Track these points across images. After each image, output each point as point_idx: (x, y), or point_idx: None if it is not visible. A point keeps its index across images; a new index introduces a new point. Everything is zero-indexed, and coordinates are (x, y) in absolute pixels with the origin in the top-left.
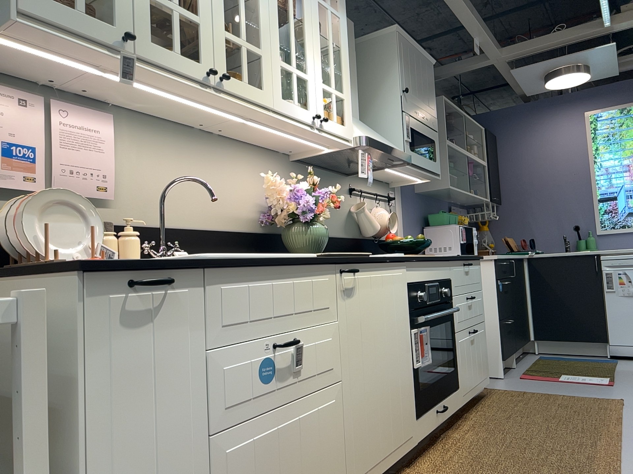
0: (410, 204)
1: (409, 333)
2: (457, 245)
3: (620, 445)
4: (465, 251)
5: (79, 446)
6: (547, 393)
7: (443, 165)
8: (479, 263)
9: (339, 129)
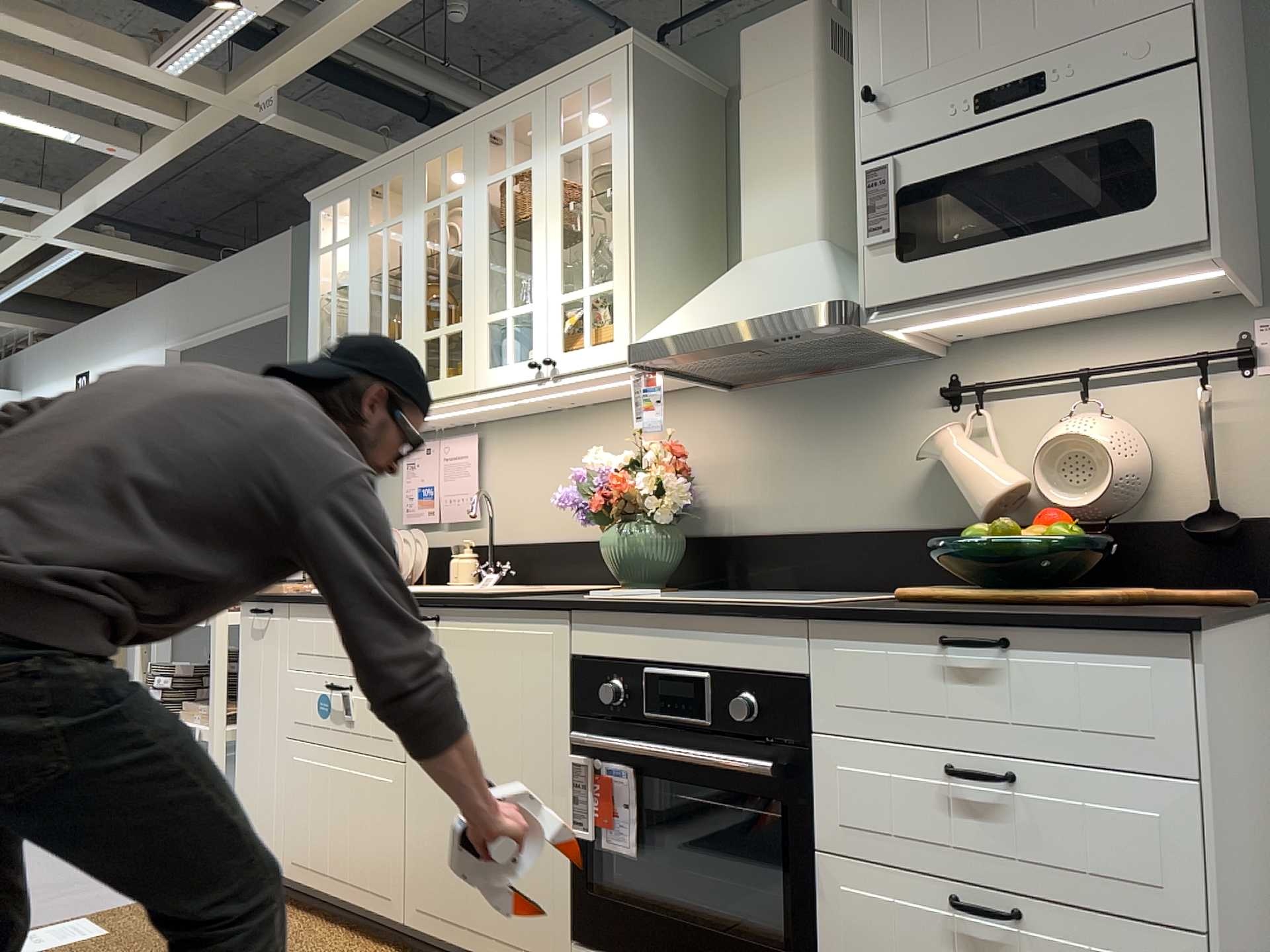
0: None
1: (573, 759)
2: None
3: None
4: None
5: (239, 702)
6: None
7: None
8: (1166, 645)
9: (592, 355)
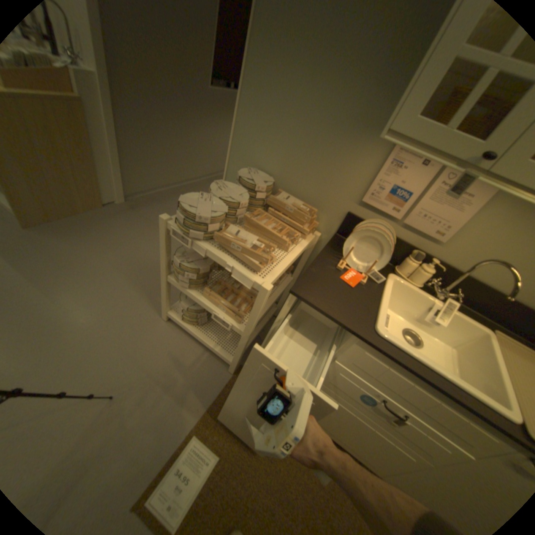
0: None
1: None
2: None
3: None
4: None
5: (270, 334)
6: None
7: None
8: None
9: None
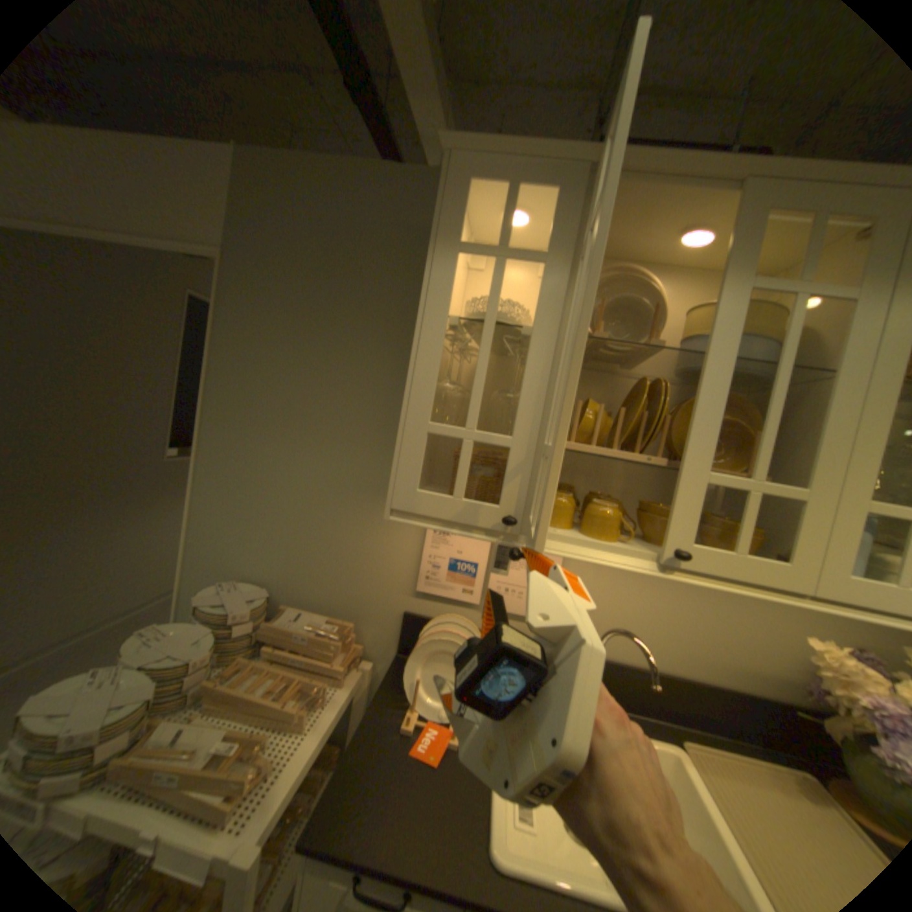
0: None
1: None
2: None
3: None
4: None
5: None
6: None
7: None
8: None
9: None
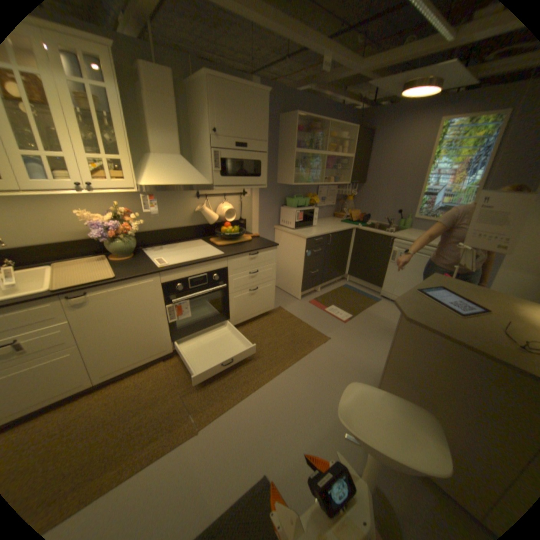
0: (268, 192)
1: (165, 307)
2: (294, 222)
3: (273, 377)
4: (299, 226)
5: None
6: (300, 321)
7: (291, 167)
8: (274, 248)
9: (114, 184)
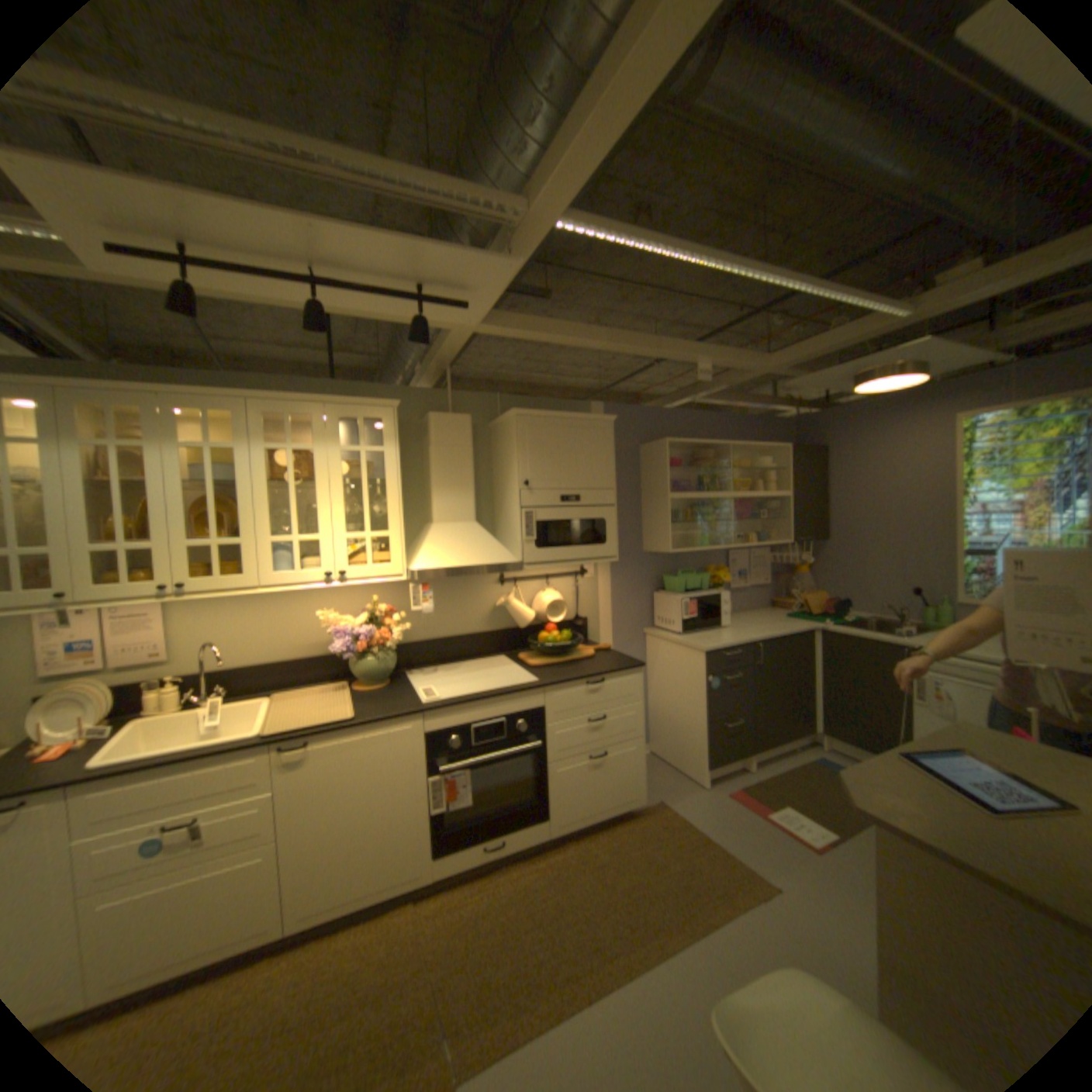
0: (627, 568)
1: (427, 781)
2: (681, 620)
3: (636, 976)
4: (692, 628)
5: None
6: (709, 841)
7: (665, 524)
8: (637, 672)
9: (376, 572)
